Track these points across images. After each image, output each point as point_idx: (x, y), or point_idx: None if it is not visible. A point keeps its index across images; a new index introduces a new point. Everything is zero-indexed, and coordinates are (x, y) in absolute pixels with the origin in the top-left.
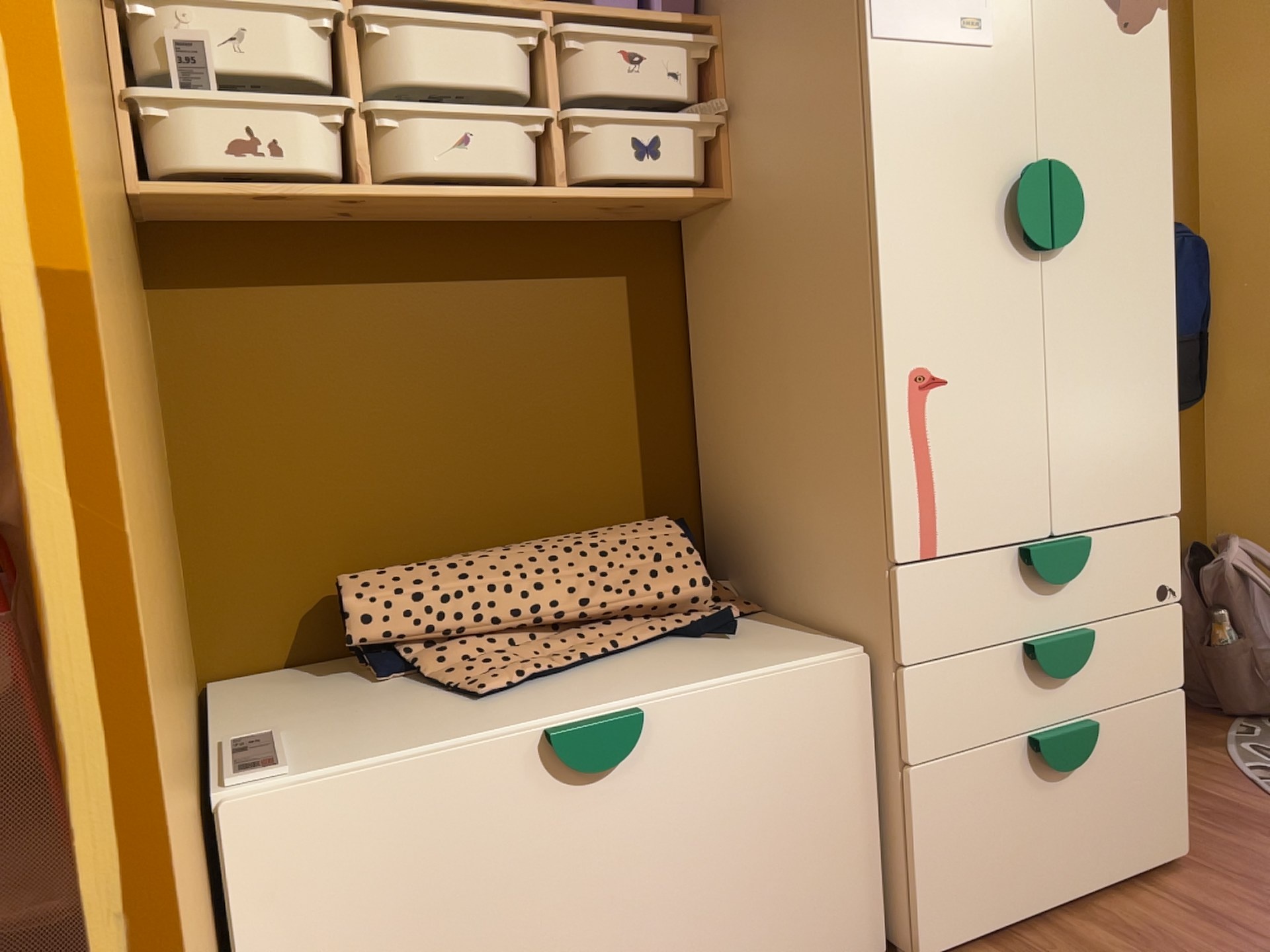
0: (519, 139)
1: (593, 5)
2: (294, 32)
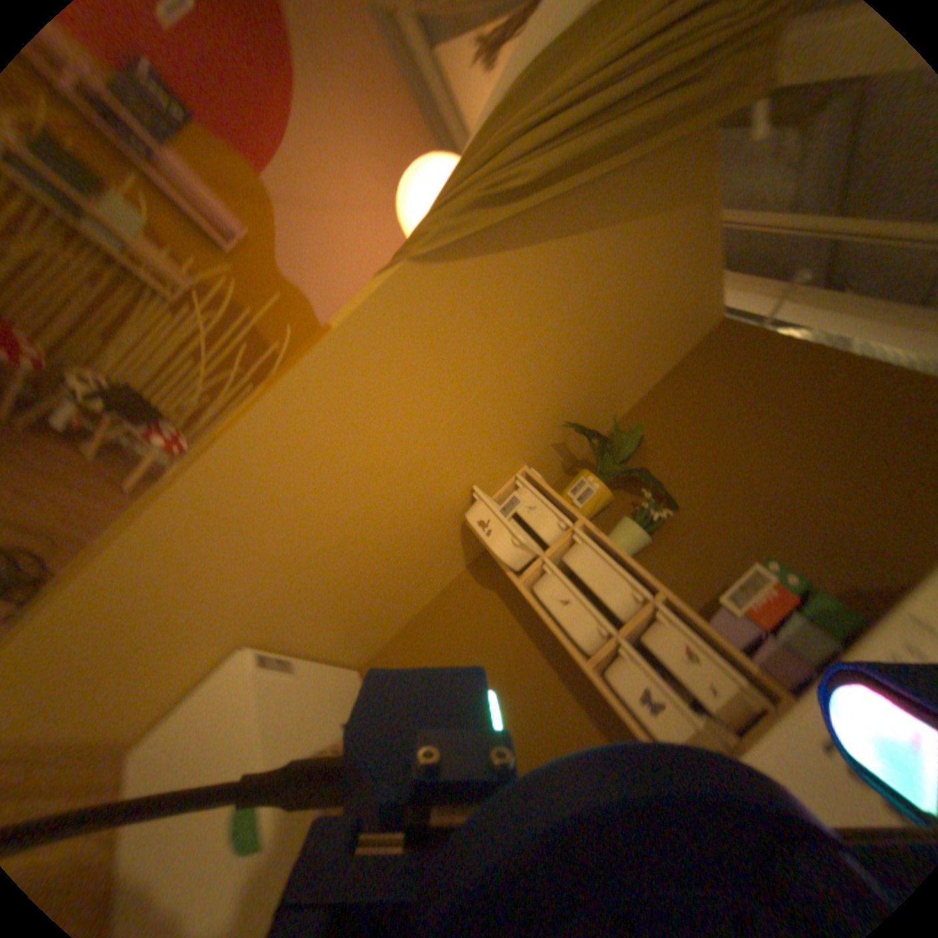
0: (591, 629)
1: (695, 614)
2: (551, 520)
